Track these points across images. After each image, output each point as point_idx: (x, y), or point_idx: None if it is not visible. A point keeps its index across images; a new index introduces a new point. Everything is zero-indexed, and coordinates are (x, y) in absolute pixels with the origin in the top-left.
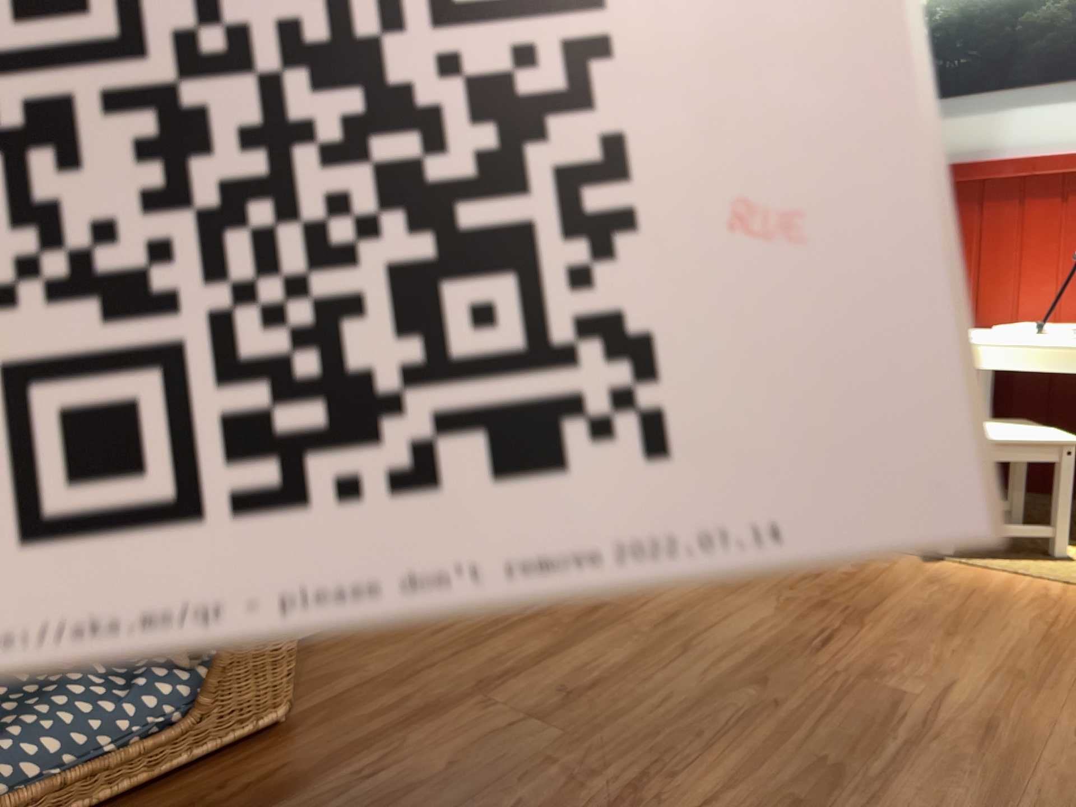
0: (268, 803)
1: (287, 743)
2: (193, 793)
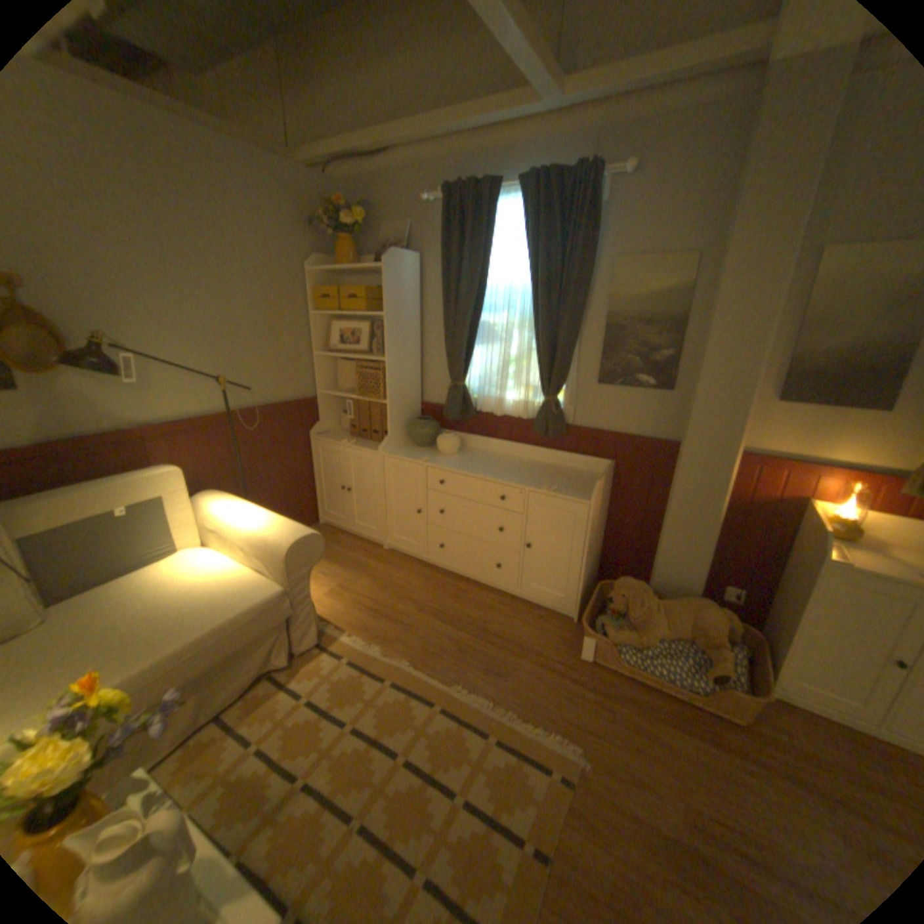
0: (711, 745)
1: (737, 736)
2: (697, 719)
